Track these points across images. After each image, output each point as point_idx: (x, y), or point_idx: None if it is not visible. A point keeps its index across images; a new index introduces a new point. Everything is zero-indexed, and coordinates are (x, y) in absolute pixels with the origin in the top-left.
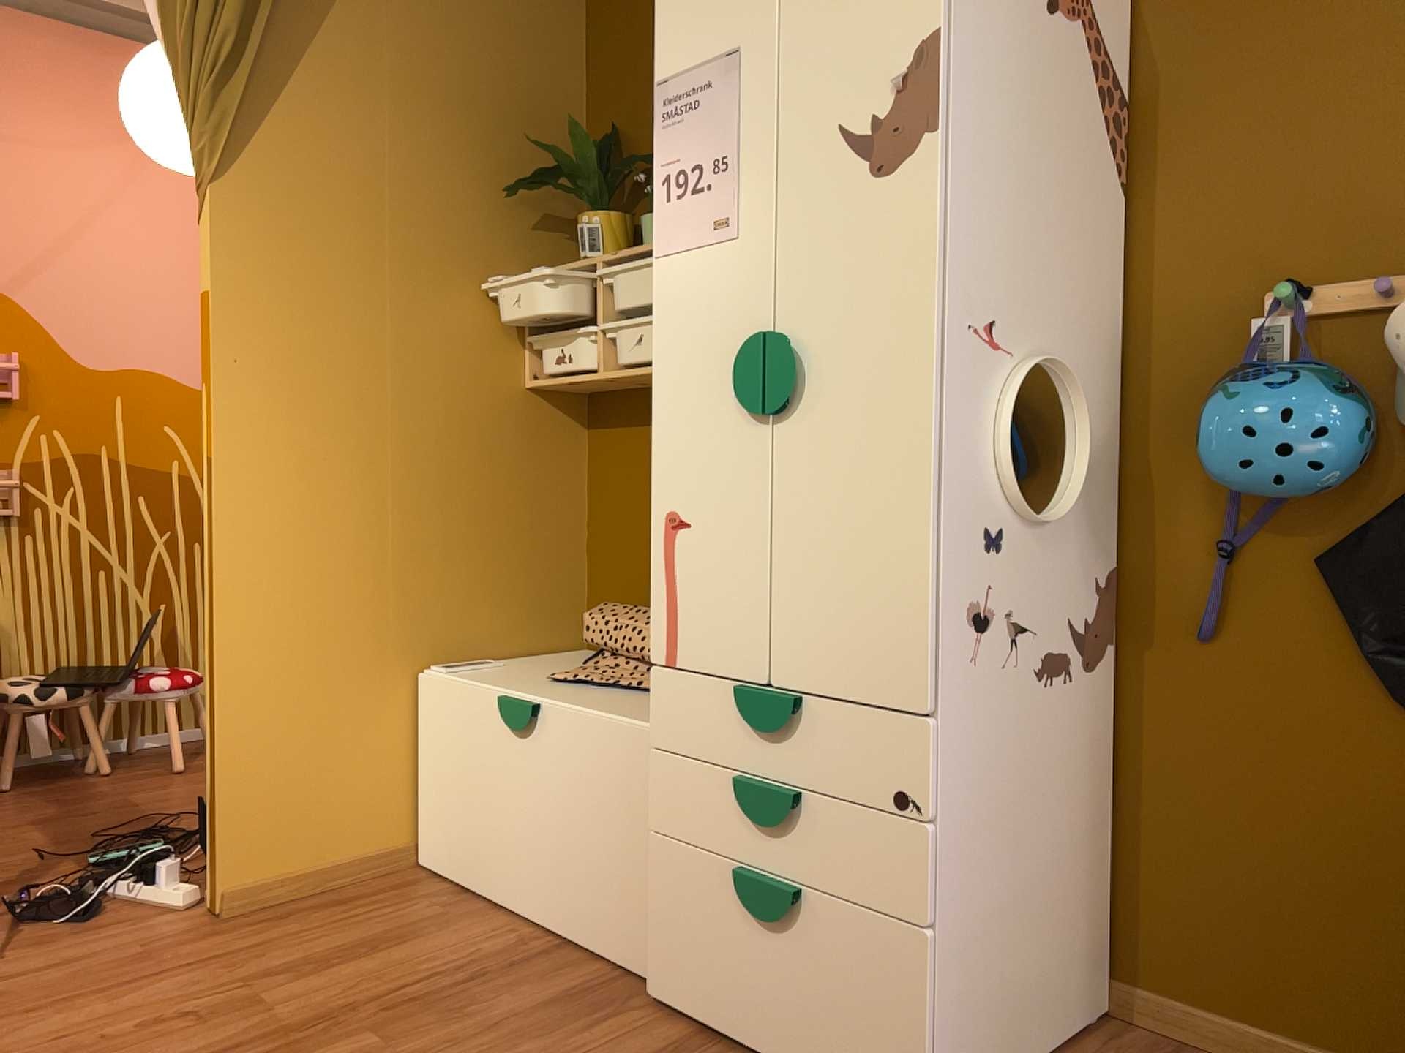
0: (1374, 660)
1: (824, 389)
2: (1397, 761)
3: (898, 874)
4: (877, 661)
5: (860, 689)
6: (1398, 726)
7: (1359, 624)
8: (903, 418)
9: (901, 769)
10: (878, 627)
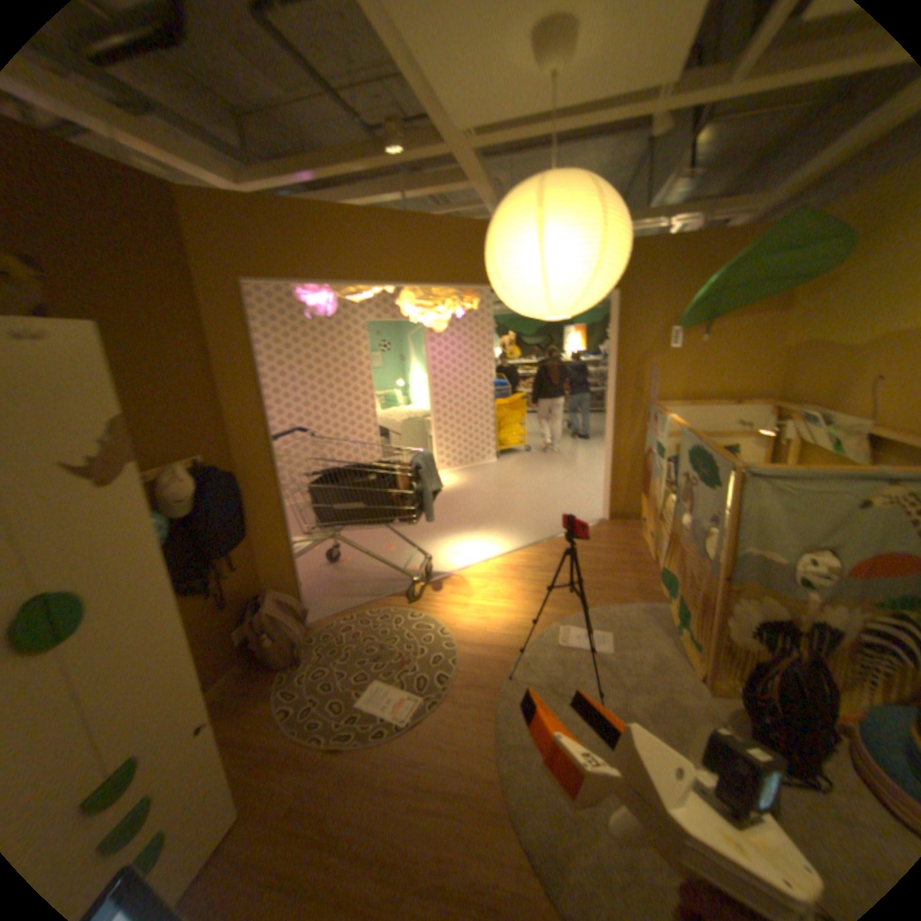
0: (177, 590)
1: (100, 606)
2: (186, 613)
3: (203, 757)
4: (173, 696)
5: (167, 716)
6: (184, 604)
7: (173, 582)
8: (156, 592)
9: (193, 722)
10: (169, 683)
